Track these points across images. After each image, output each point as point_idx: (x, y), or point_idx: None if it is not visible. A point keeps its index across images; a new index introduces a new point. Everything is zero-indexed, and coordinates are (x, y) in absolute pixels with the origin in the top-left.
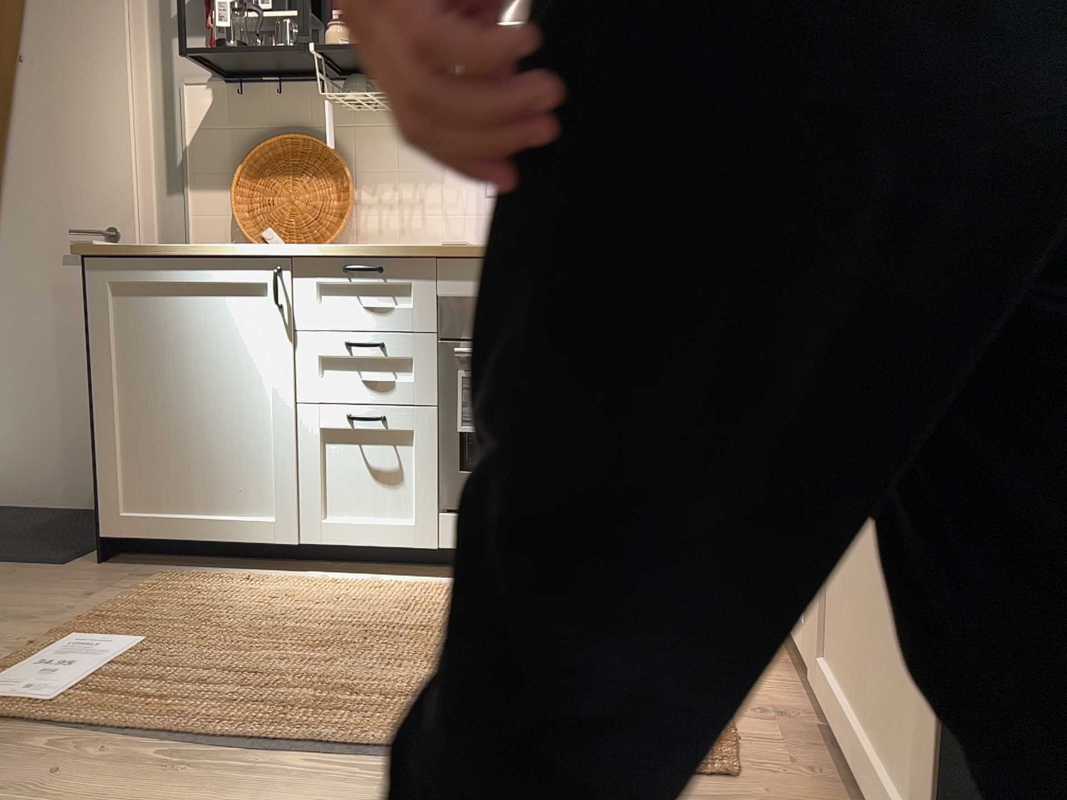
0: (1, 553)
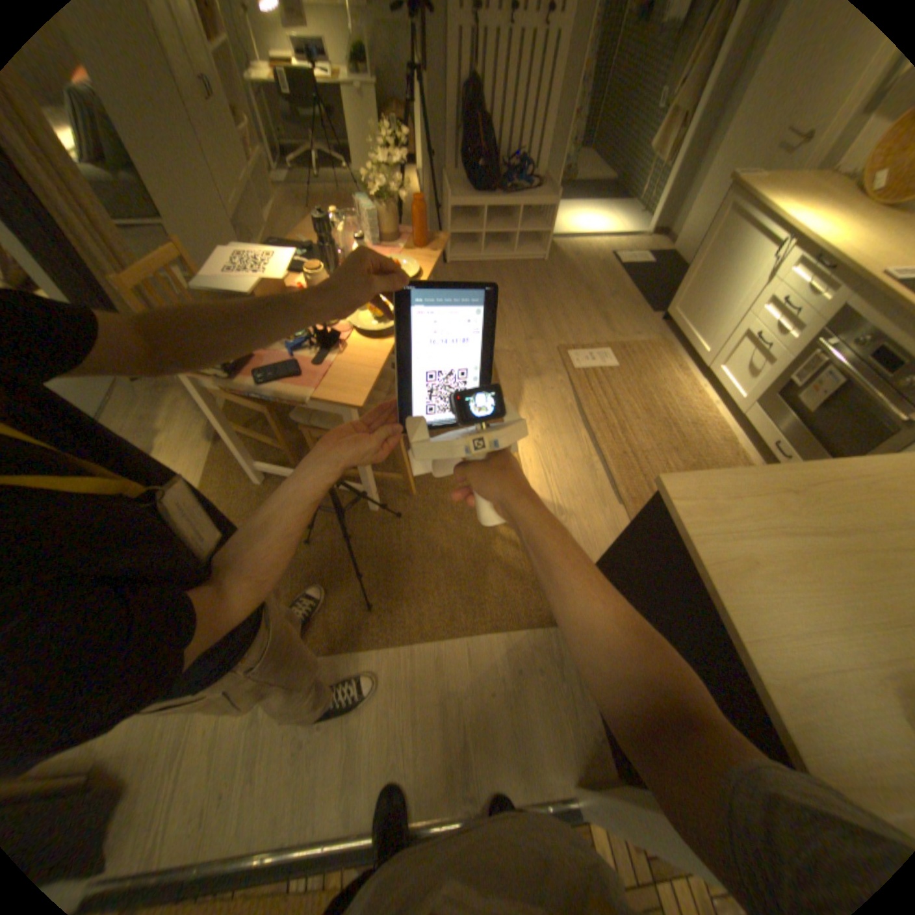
0: (647, 293)
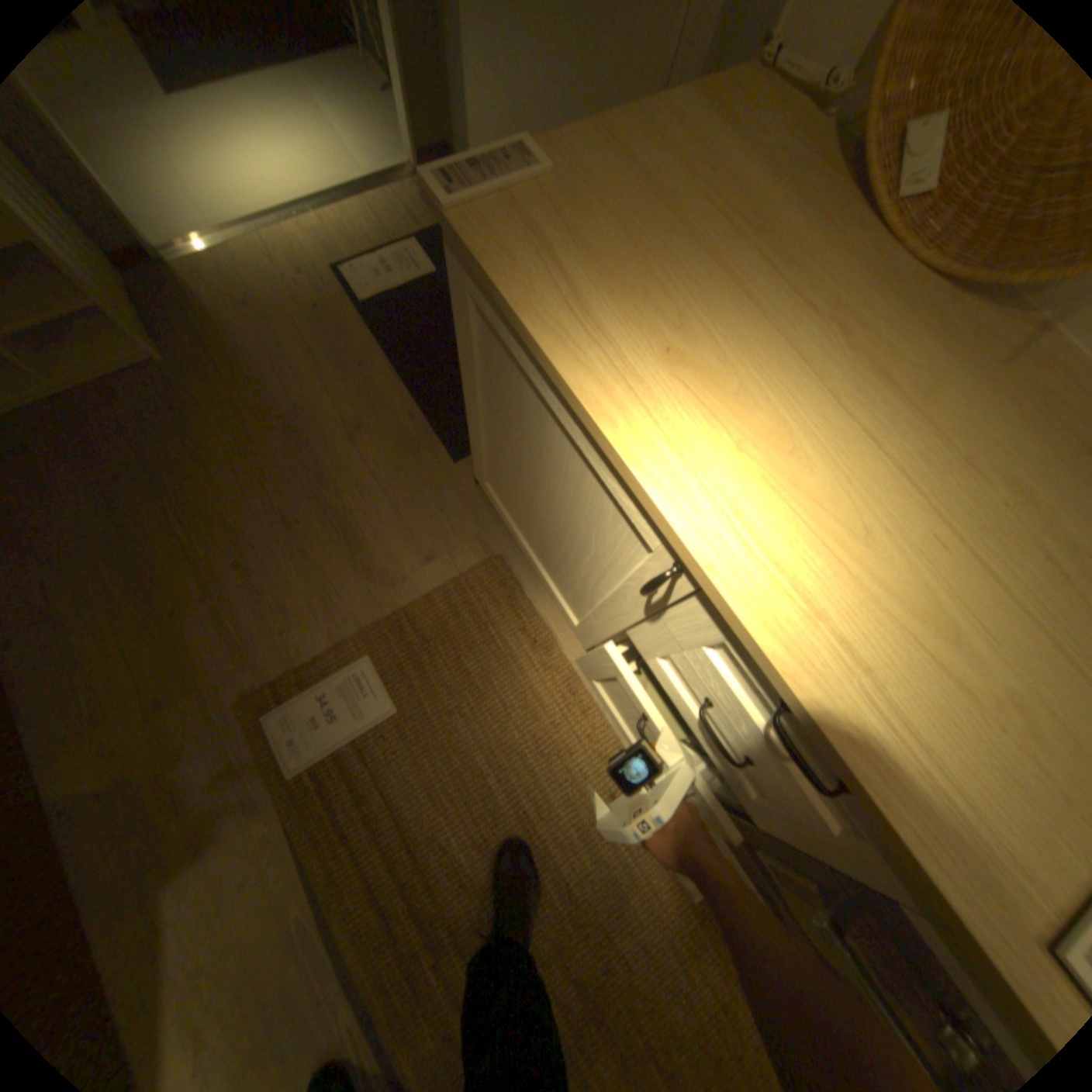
0: (435, 393)
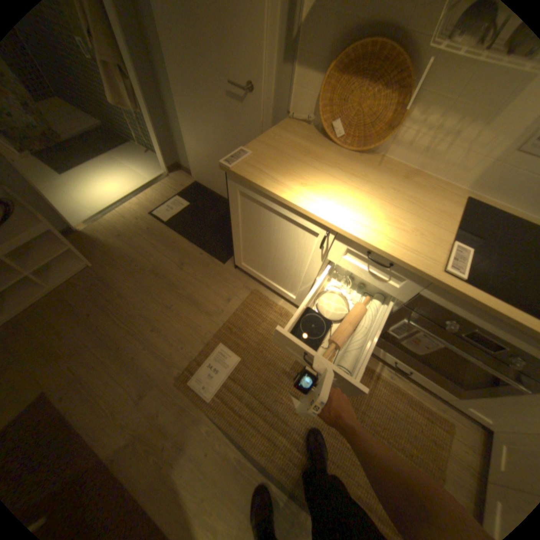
0: (206, 243)
